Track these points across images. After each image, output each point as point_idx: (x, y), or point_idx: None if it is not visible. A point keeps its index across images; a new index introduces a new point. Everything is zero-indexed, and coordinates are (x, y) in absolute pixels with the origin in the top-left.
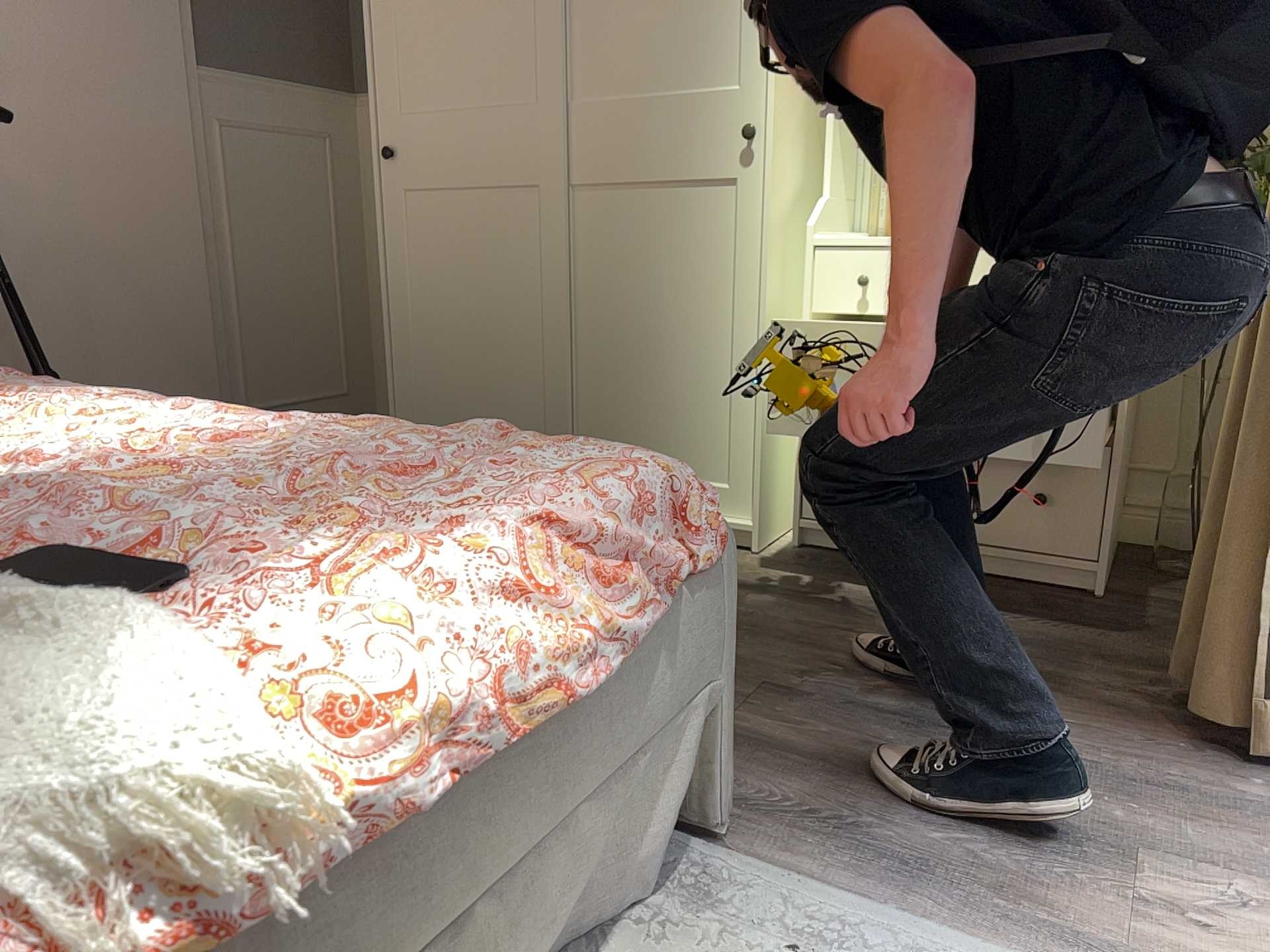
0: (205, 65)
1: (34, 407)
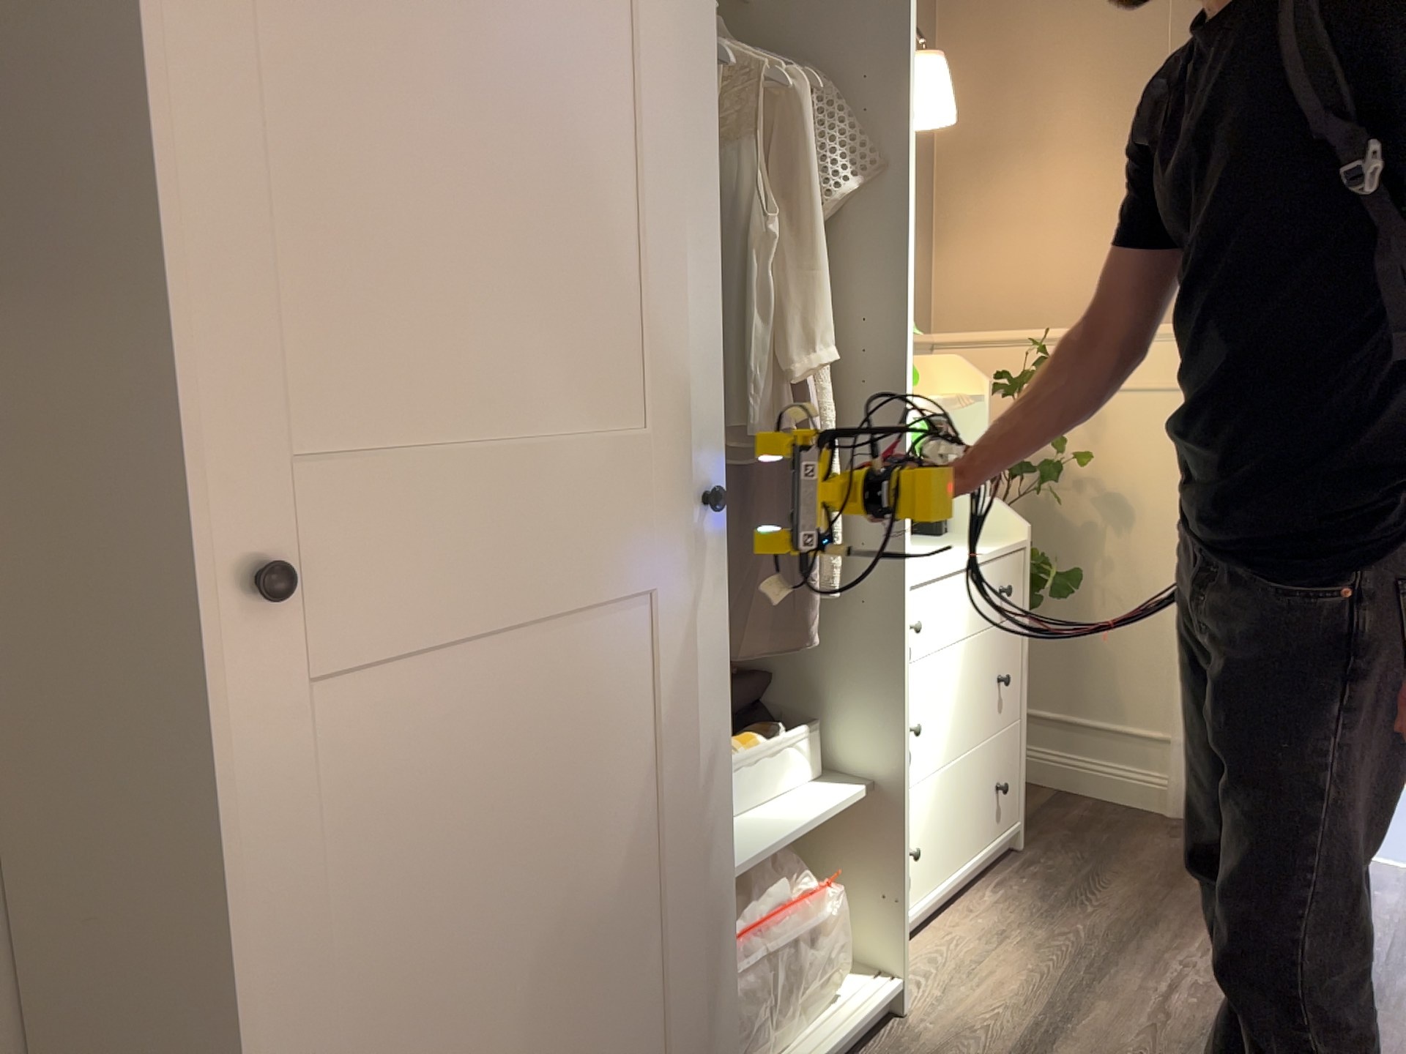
0: None
1: None
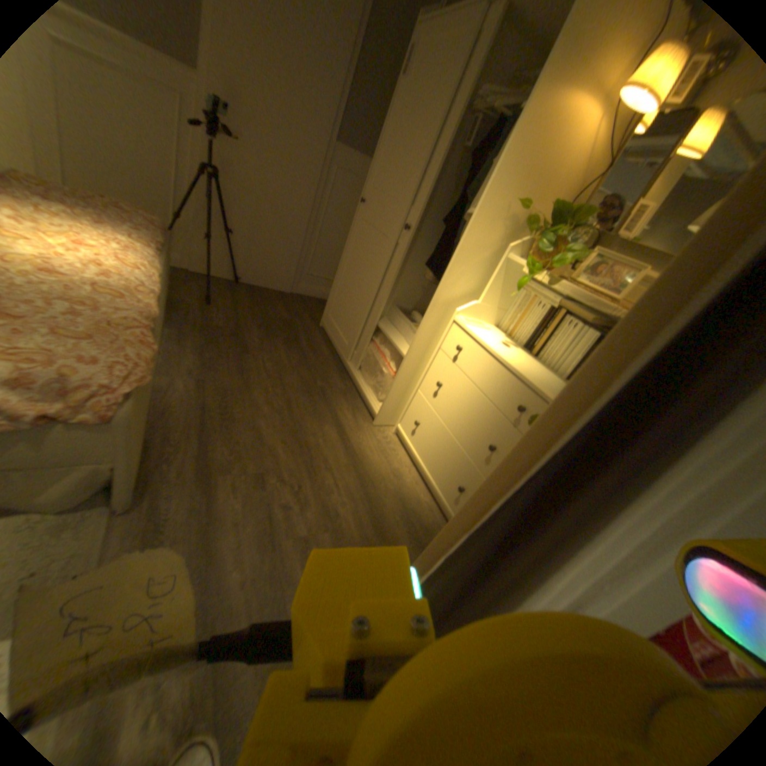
0: (339, 139)
1: (94, 230)
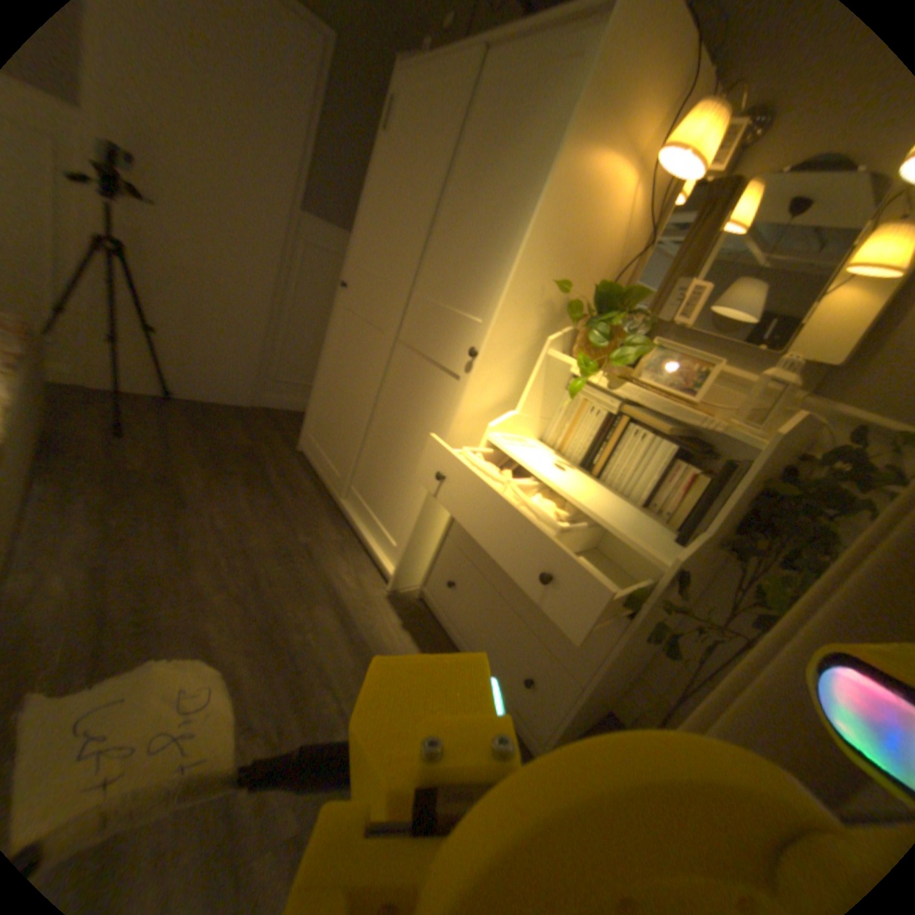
0: (305, 210)
1: None
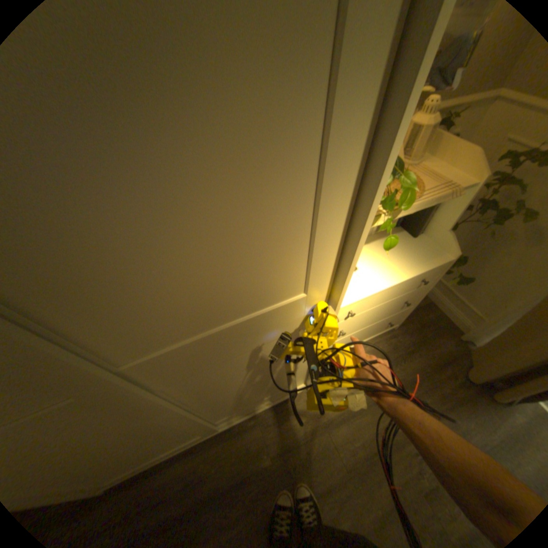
0: None
1: None
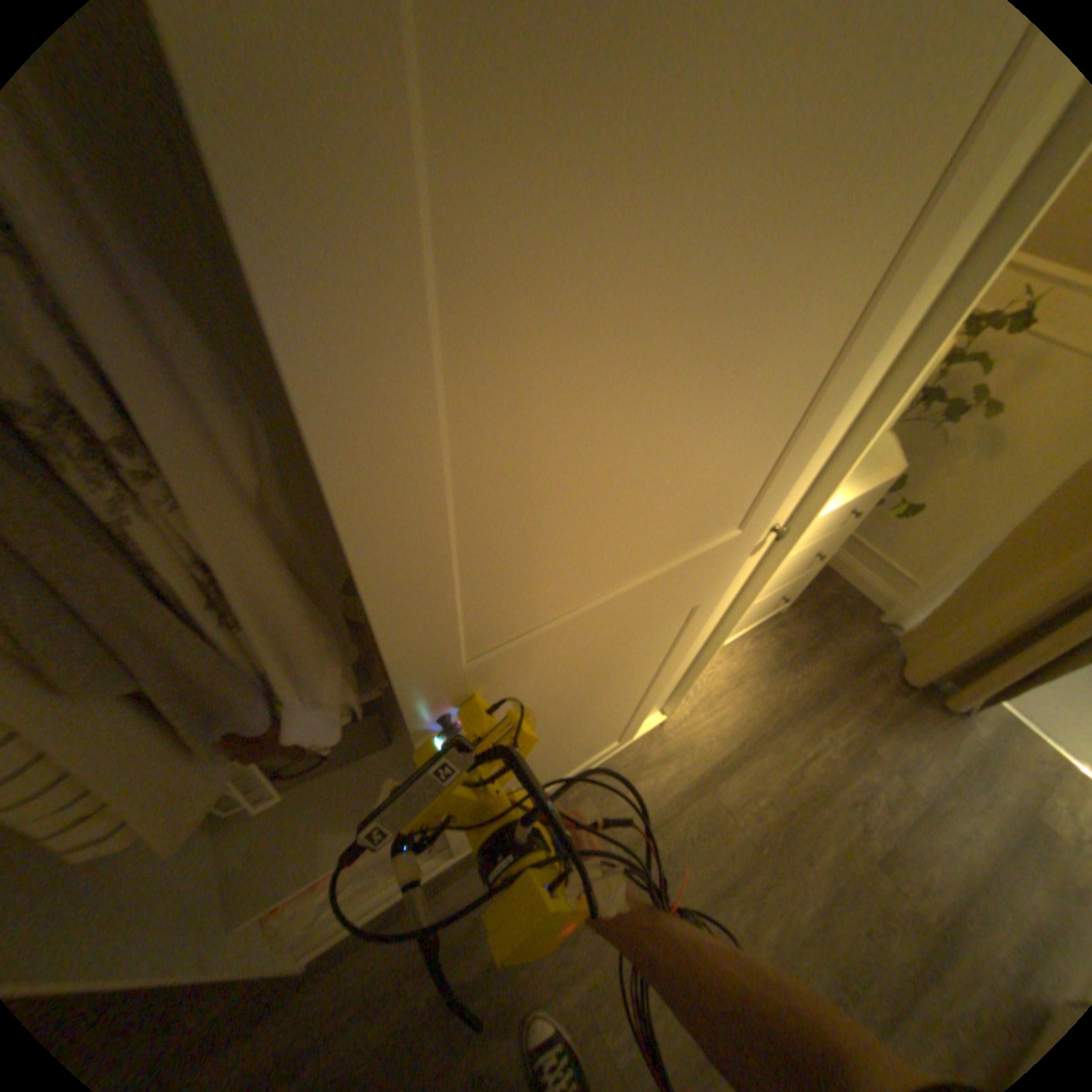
0: None
1: None
